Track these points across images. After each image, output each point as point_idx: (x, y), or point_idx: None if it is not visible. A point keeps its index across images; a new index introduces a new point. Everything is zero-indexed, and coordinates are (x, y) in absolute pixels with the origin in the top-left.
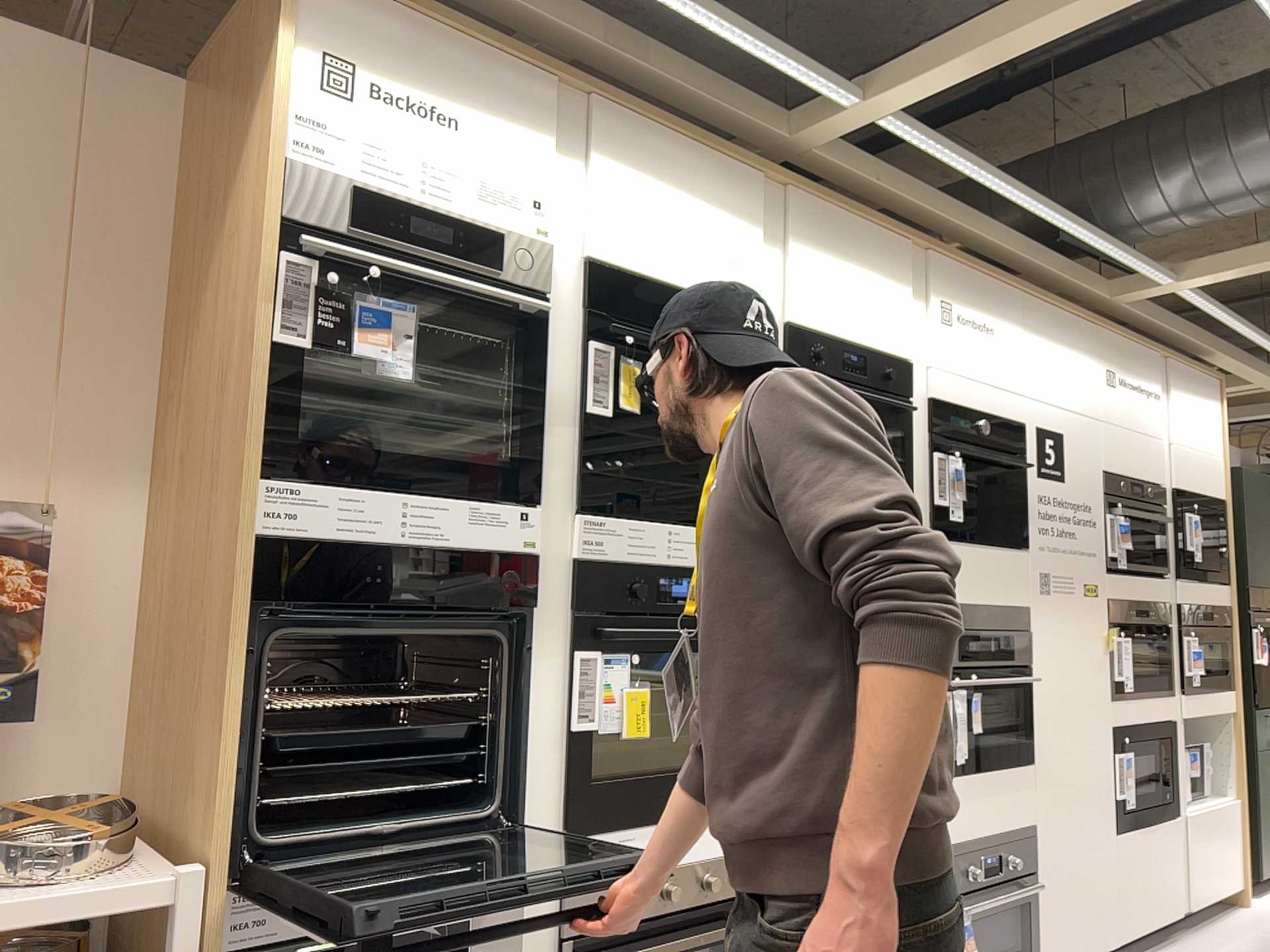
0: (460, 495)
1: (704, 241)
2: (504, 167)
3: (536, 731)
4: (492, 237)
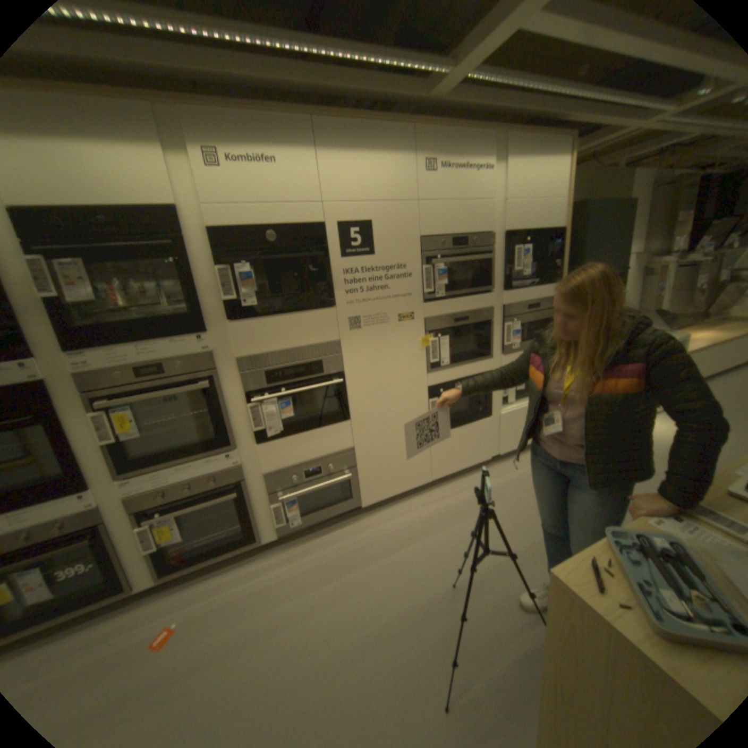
0: None
1: None
2: None
3: None
4: None
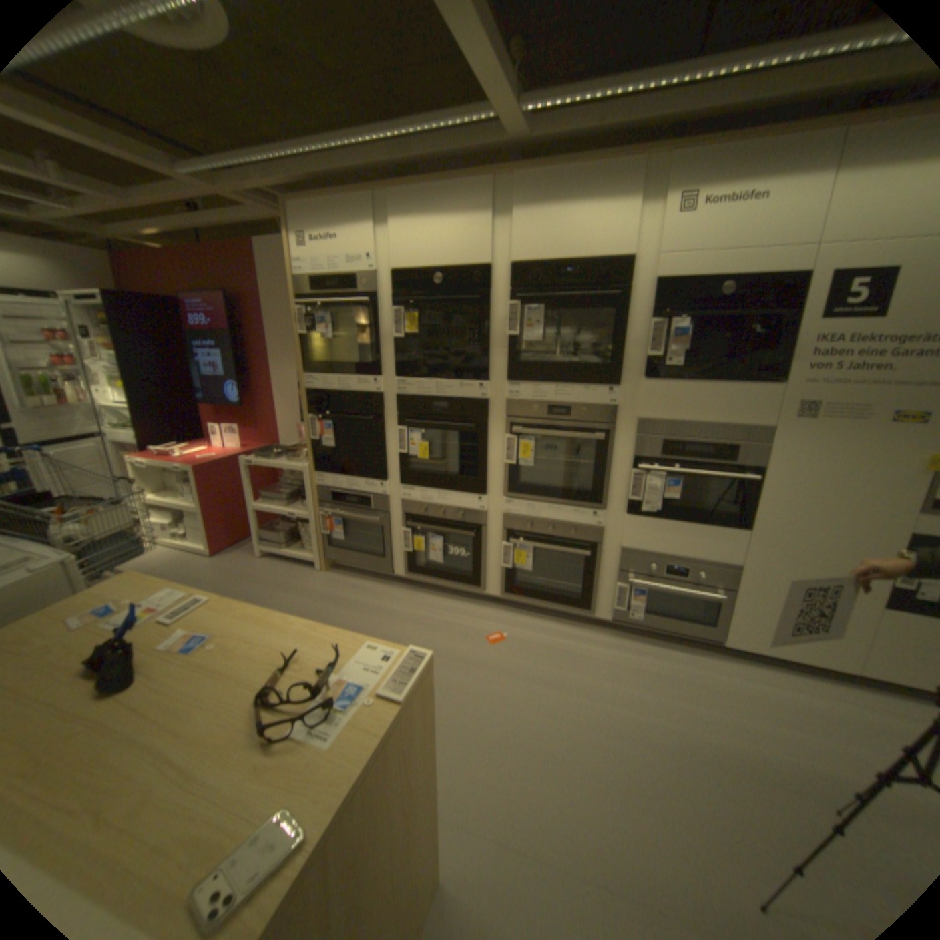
0: (351, 376)
1: (451, 234)
2: (350, 243)
3: (388, 455)
4: (348, 276)
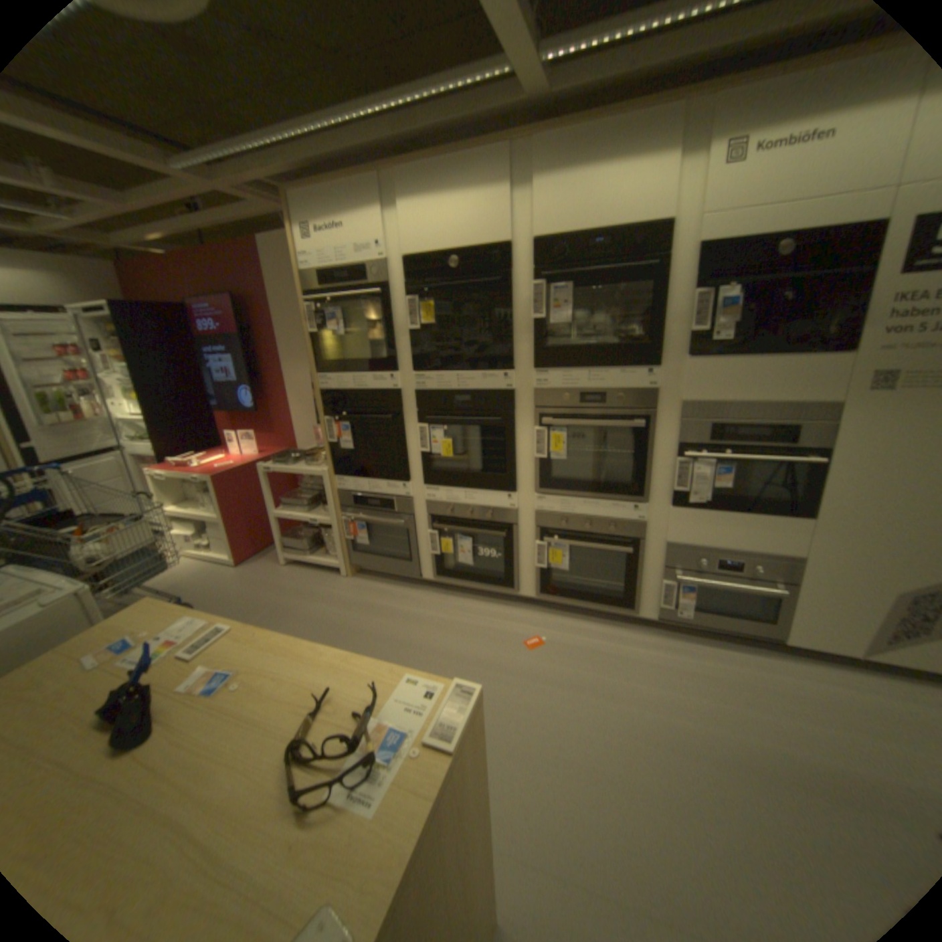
0: (367, 374)
1: (466, 211)
2: (357, 231)
3: (410, 454)
4: (357, 267)
